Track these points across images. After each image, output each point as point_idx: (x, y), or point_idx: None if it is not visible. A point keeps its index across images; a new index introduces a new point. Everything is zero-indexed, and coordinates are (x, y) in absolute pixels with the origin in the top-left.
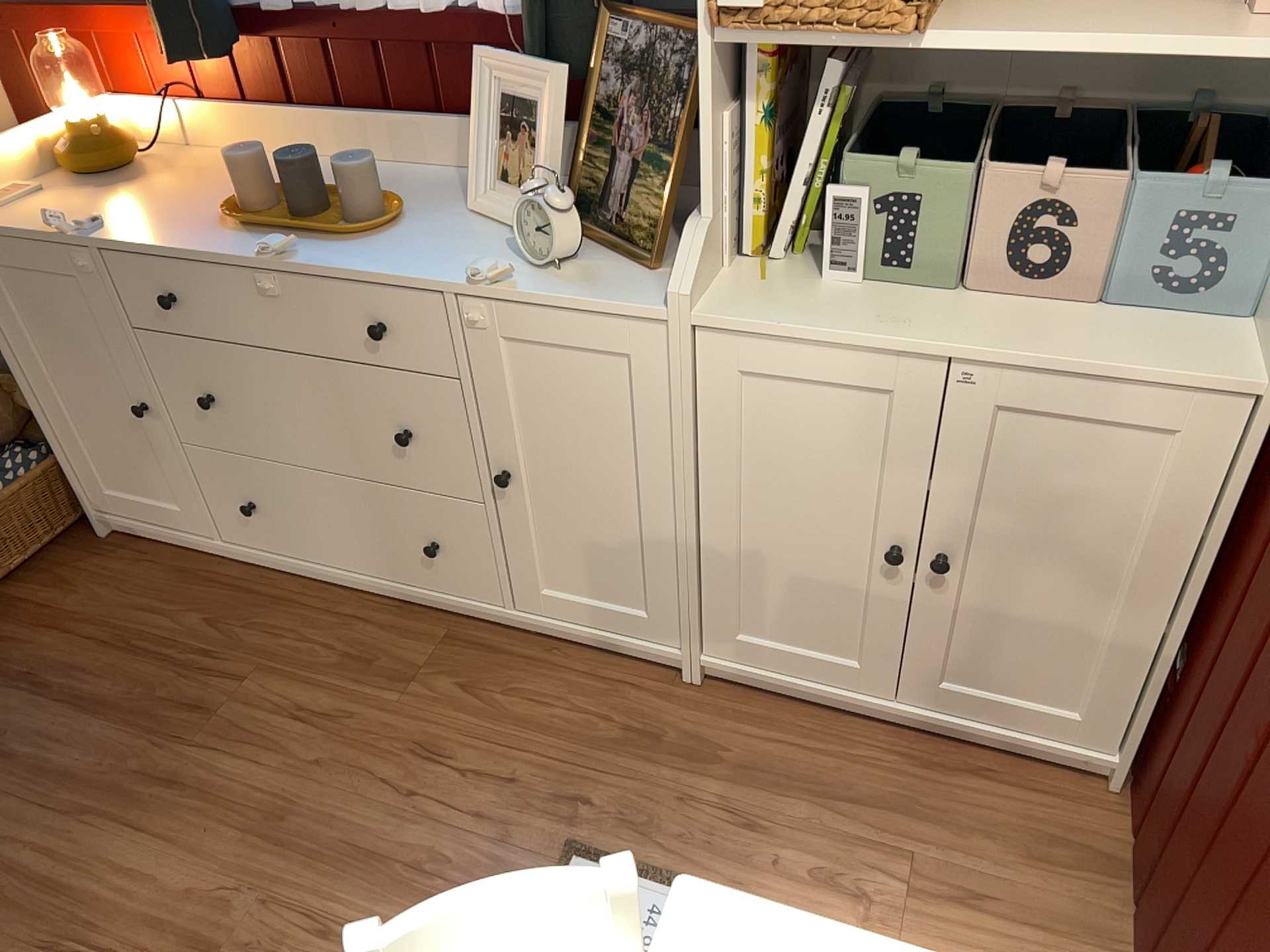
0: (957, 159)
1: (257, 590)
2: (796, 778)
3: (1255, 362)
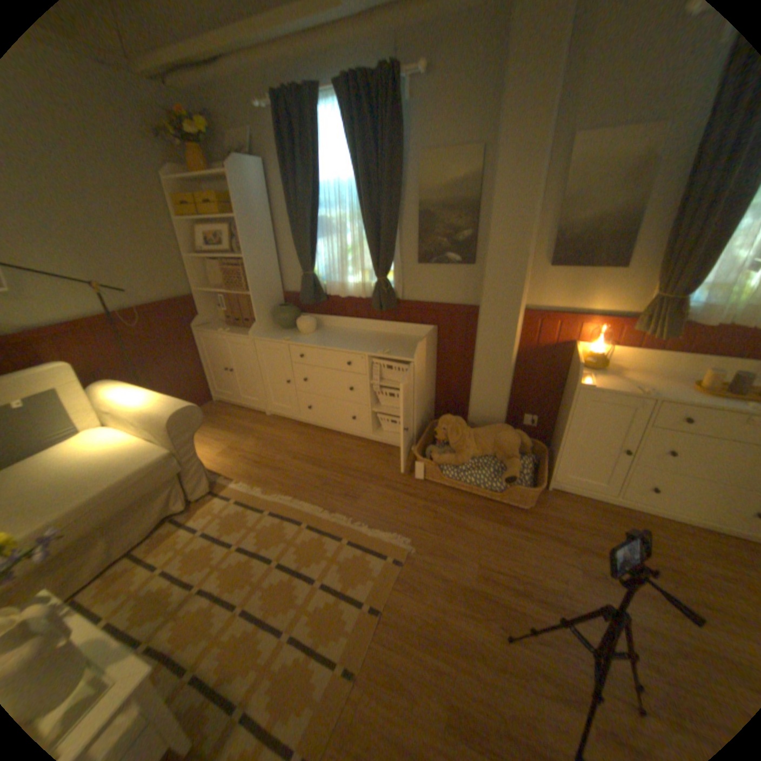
0: None
1: (638, 520)
2: None
3: None
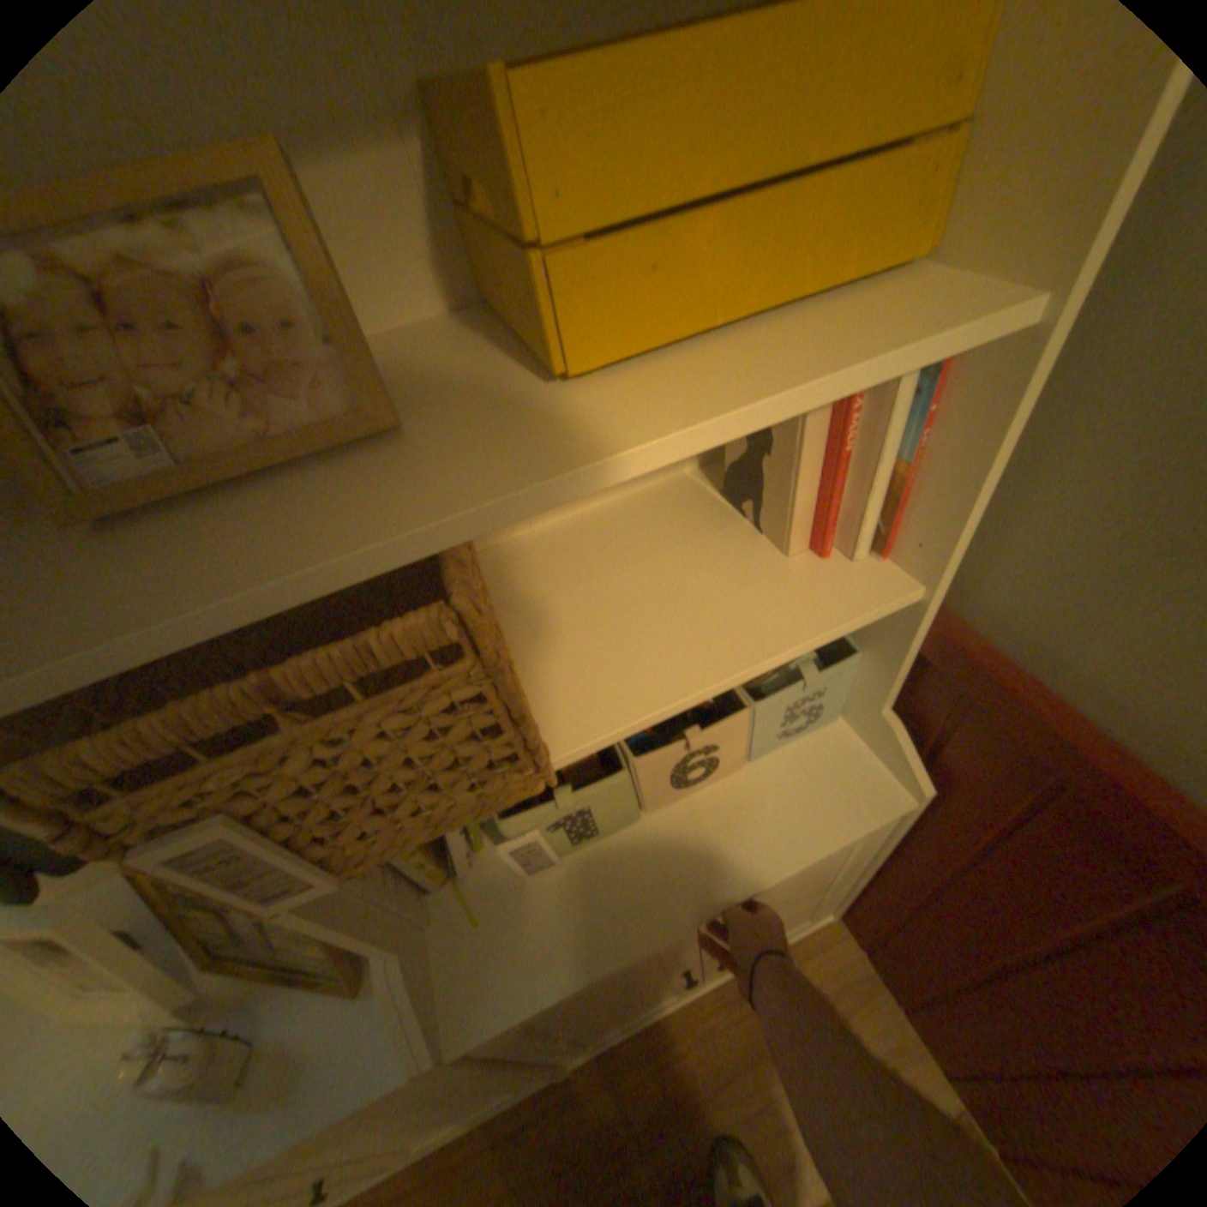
0: (603, 767)
1: None
2: (684, 1102)
3: (891, 785)
